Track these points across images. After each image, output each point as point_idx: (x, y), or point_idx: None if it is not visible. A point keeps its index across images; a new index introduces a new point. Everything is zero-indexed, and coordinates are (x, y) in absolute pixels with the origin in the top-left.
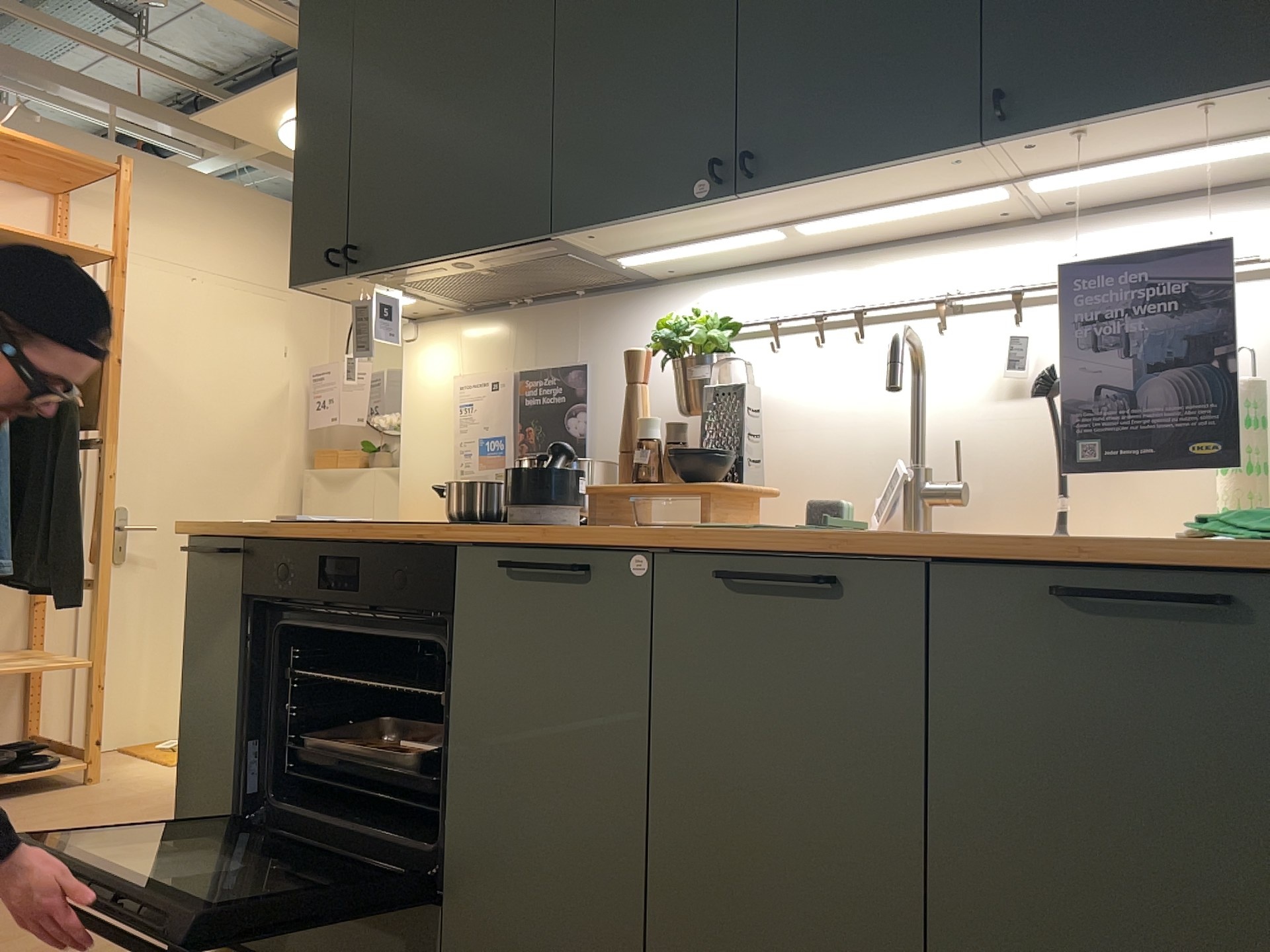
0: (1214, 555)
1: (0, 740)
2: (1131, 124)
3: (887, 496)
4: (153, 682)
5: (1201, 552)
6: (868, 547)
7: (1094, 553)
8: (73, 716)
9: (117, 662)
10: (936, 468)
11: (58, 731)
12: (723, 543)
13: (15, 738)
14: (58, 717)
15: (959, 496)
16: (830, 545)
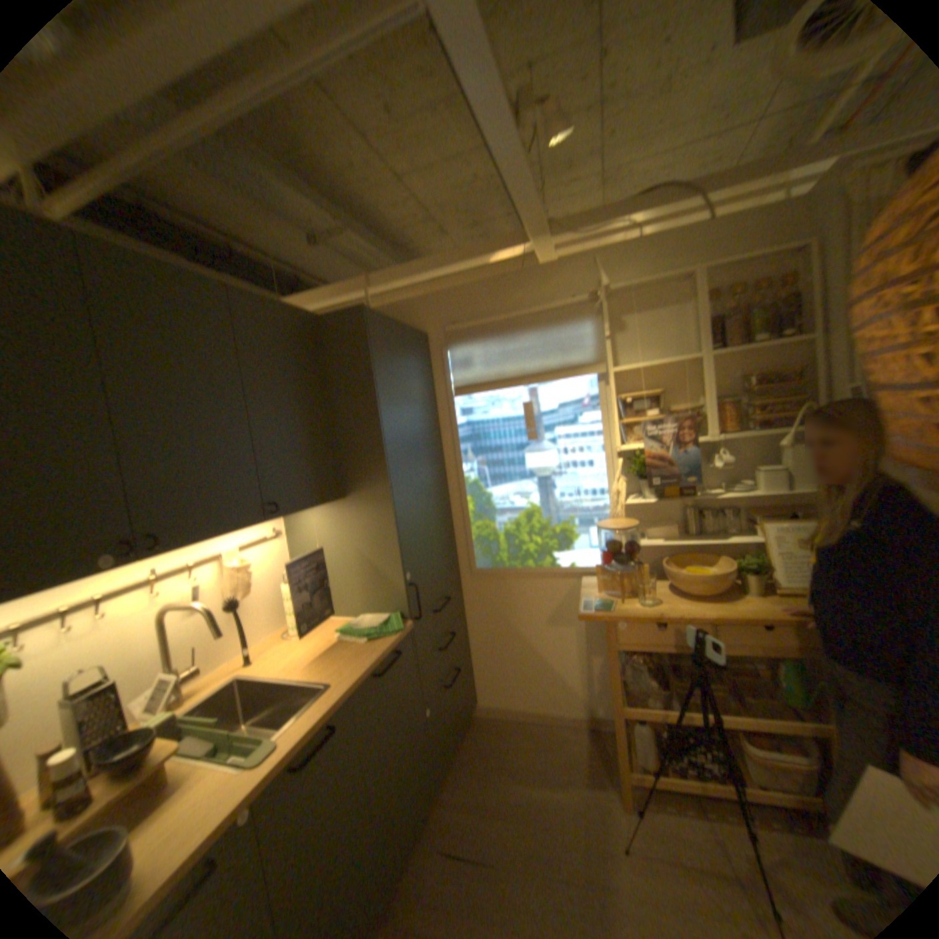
0: (389, 645)
1: None
2: (295, 512)
3: (154, 699)
4: None
5: (394, 646)
6: (338, 706)
7: (380, 661)
8: None
9: None
10: (173, 669)
11: None
12: (291, 756)
13: None
14: None
15: (194, 675)
16: (327, 717)
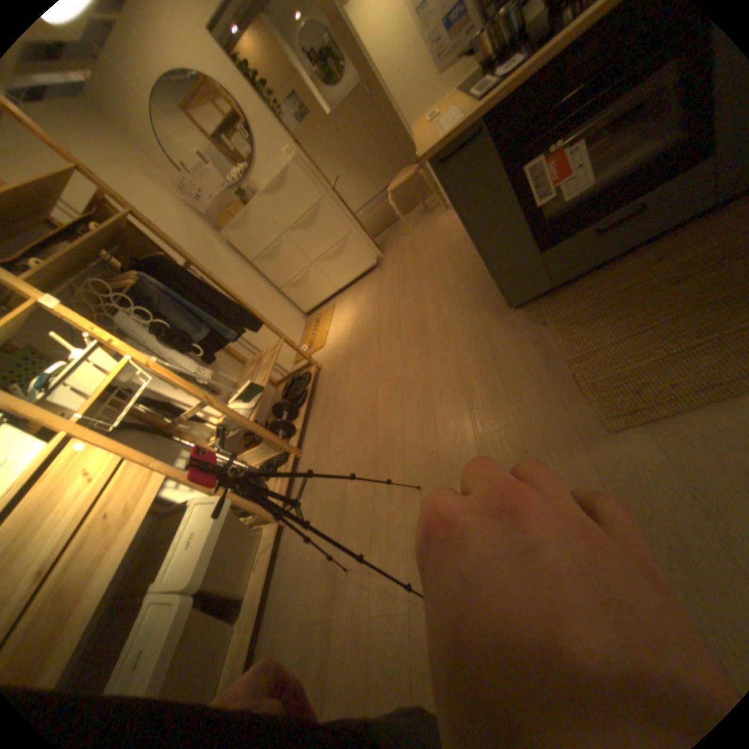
0: None
1: (271, 391)
2: None
3: None
4: (276, 339)
5: None
6: None
7: None
8: (274, 367)
9: (263, 343)
10: None
11: (277, 375)
12: None
13: (273, 387)
14: (272, 371)
15: None
16: None
